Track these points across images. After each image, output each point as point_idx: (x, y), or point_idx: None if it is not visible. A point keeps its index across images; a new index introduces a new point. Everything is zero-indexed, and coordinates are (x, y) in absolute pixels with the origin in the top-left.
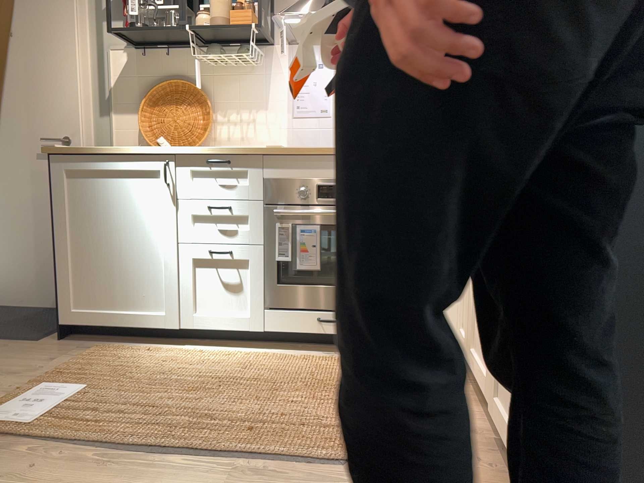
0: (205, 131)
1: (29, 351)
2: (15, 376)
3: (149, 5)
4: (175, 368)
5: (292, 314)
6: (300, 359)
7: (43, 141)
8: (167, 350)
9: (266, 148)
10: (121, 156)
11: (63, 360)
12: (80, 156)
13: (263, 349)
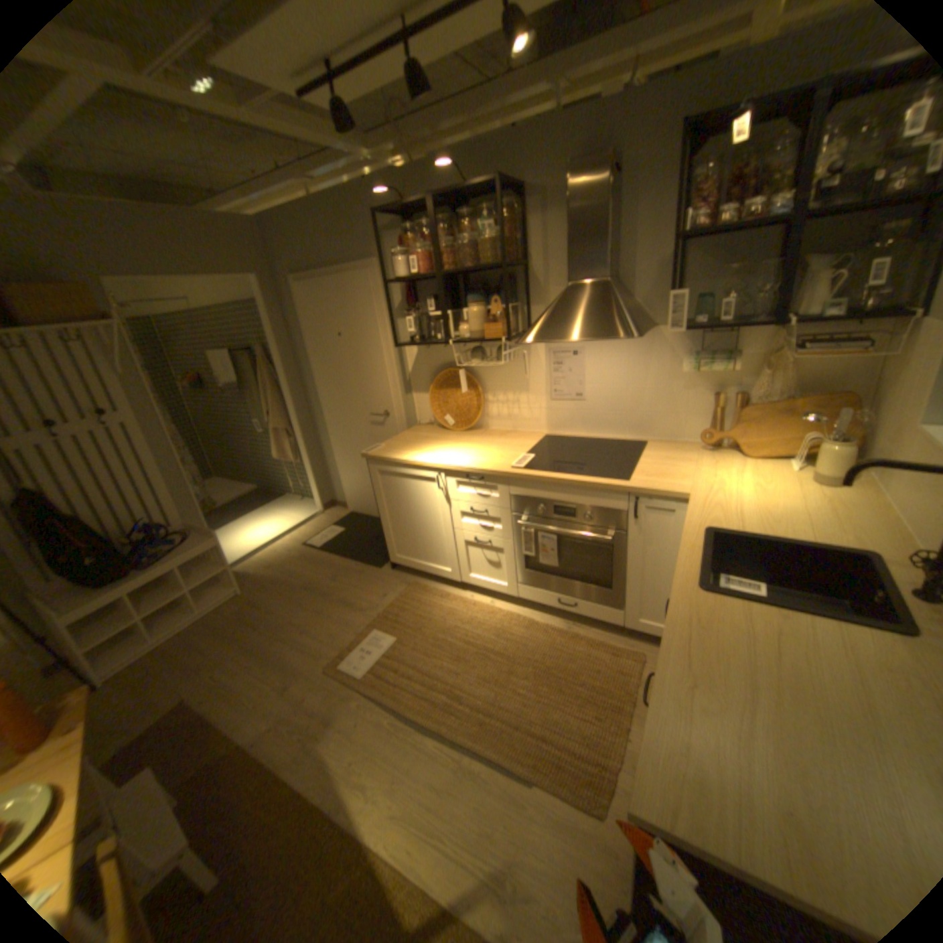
0: (479, 411)
1: (373, 580)
2: (362, 612)
3: (425, 305)
4: (452, 623)
5: (540, 585)
6: (541, 628)
7: (370, 416)
8: (452, 596)
9: (508, 472)
10: (408, 464)
11: (390, 597)
12: (383, 461)
13: (518, 604)
